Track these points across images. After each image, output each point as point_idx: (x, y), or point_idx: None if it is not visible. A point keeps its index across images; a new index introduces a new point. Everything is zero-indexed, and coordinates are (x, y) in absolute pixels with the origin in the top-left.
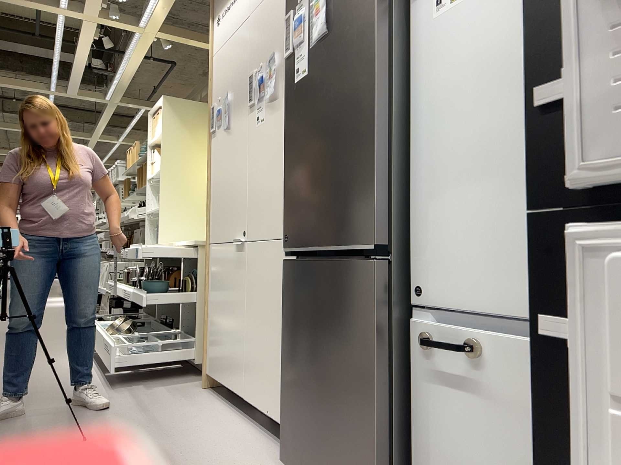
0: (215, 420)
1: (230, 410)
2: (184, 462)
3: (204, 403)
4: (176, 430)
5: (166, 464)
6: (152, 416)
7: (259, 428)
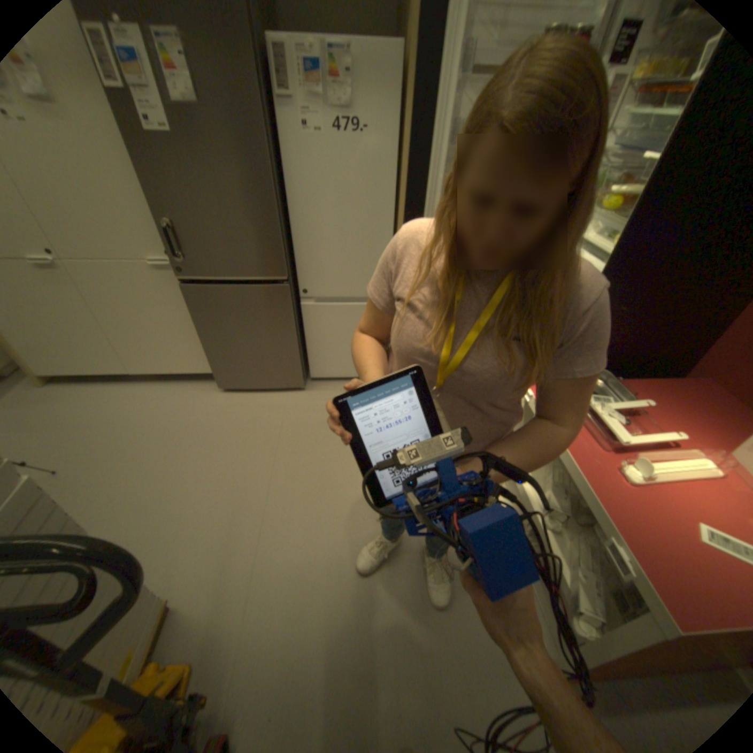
0: (117, 397)
1: (110, 386)
2: (160, 425)
3: (75, 395)
4: (105, 420)
5: (151, 434)
6: (57, 428)
7: (158, 382)
